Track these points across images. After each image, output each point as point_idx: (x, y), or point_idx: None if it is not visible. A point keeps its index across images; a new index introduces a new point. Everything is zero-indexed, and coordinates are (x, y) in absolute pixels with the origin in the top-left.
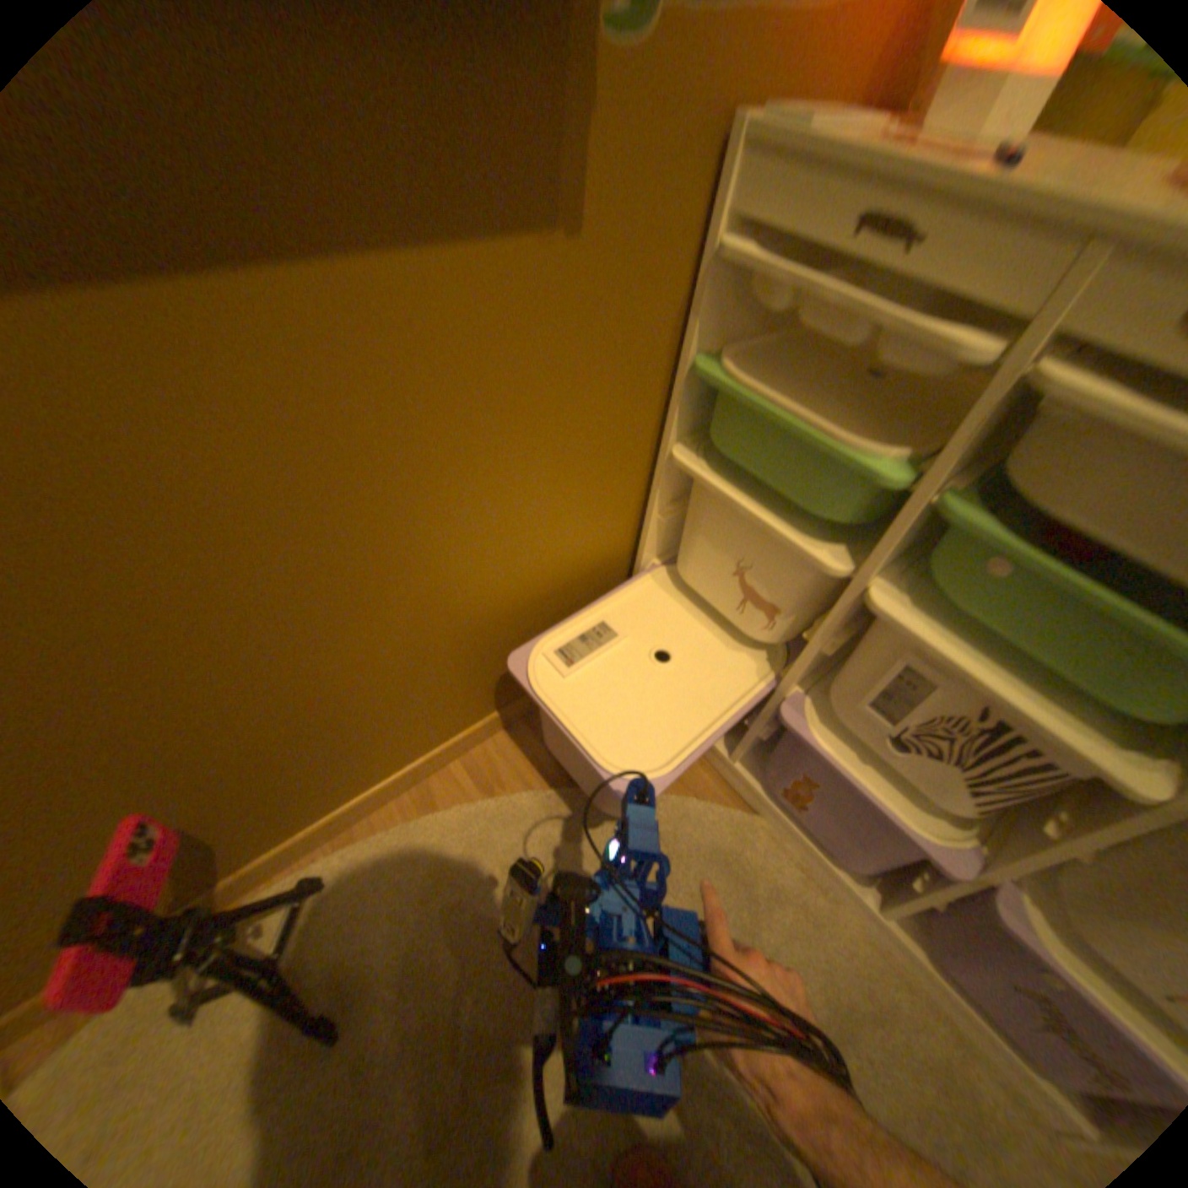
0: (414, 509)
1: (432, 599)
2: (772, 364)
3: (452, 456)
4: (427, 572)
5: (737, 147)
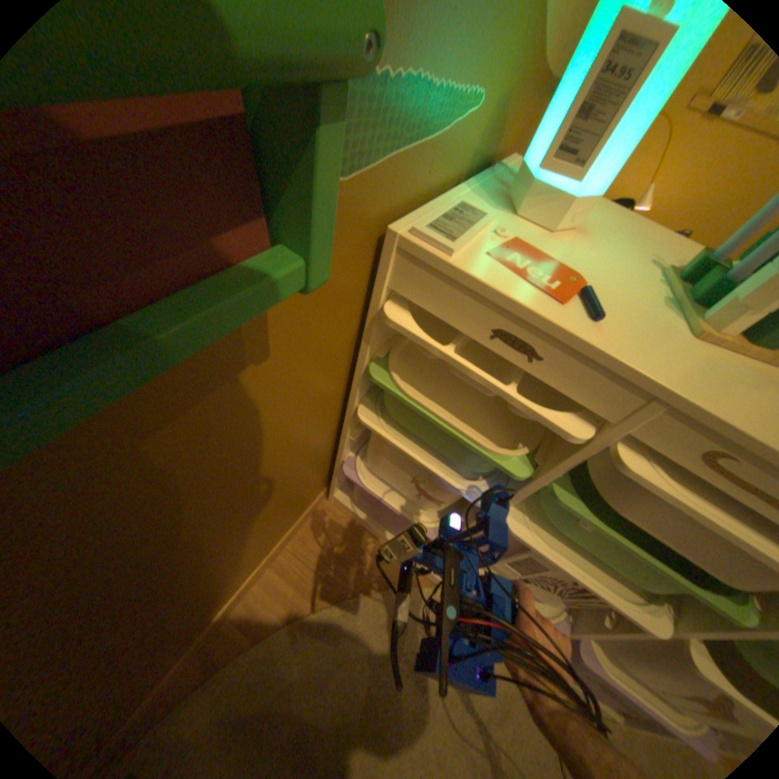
0: (153, 577)
1: (184, 590)
2: (426, 364)
3: (180, 531)
4: (175, 586)
5: (392, 250)
